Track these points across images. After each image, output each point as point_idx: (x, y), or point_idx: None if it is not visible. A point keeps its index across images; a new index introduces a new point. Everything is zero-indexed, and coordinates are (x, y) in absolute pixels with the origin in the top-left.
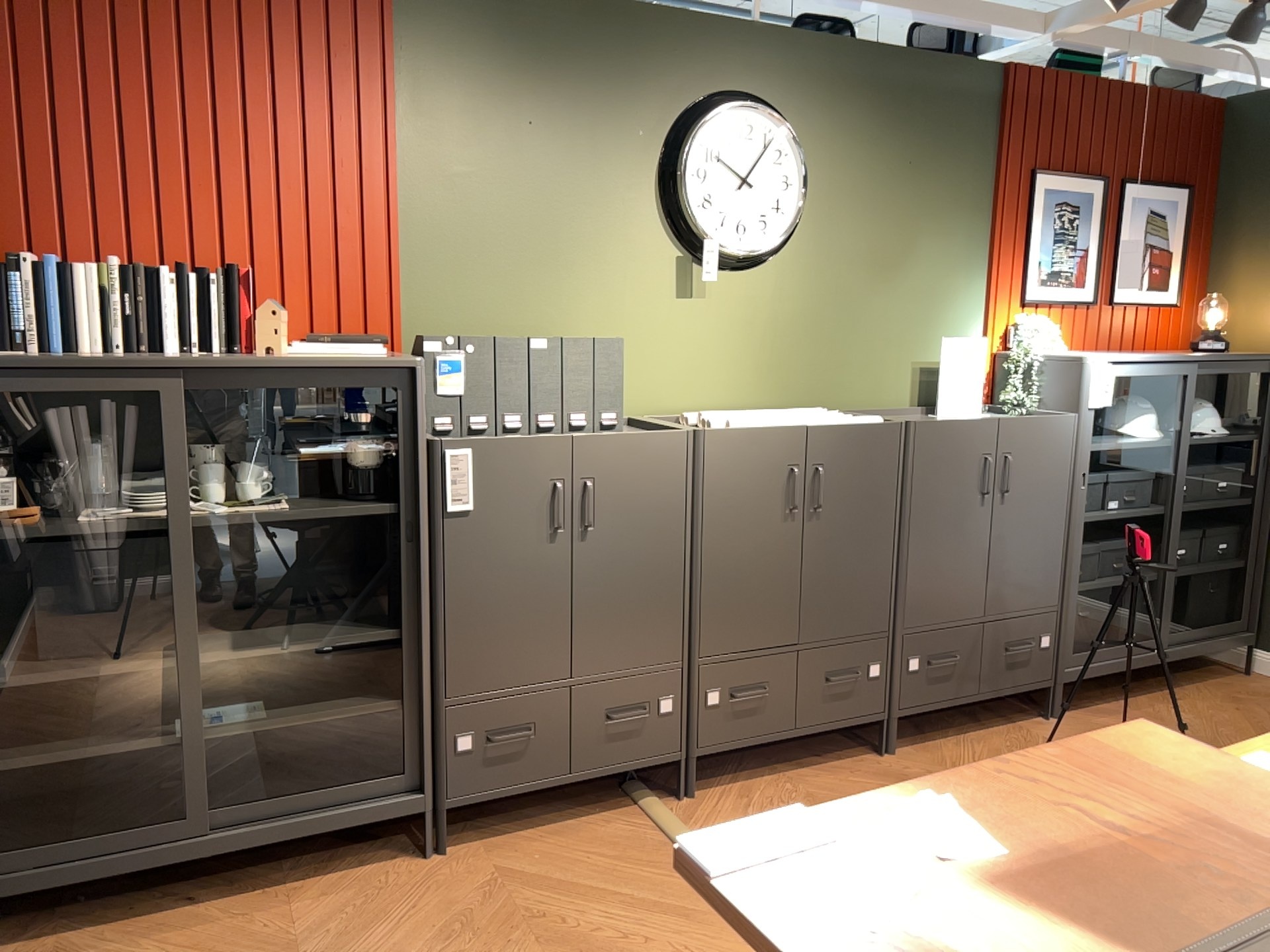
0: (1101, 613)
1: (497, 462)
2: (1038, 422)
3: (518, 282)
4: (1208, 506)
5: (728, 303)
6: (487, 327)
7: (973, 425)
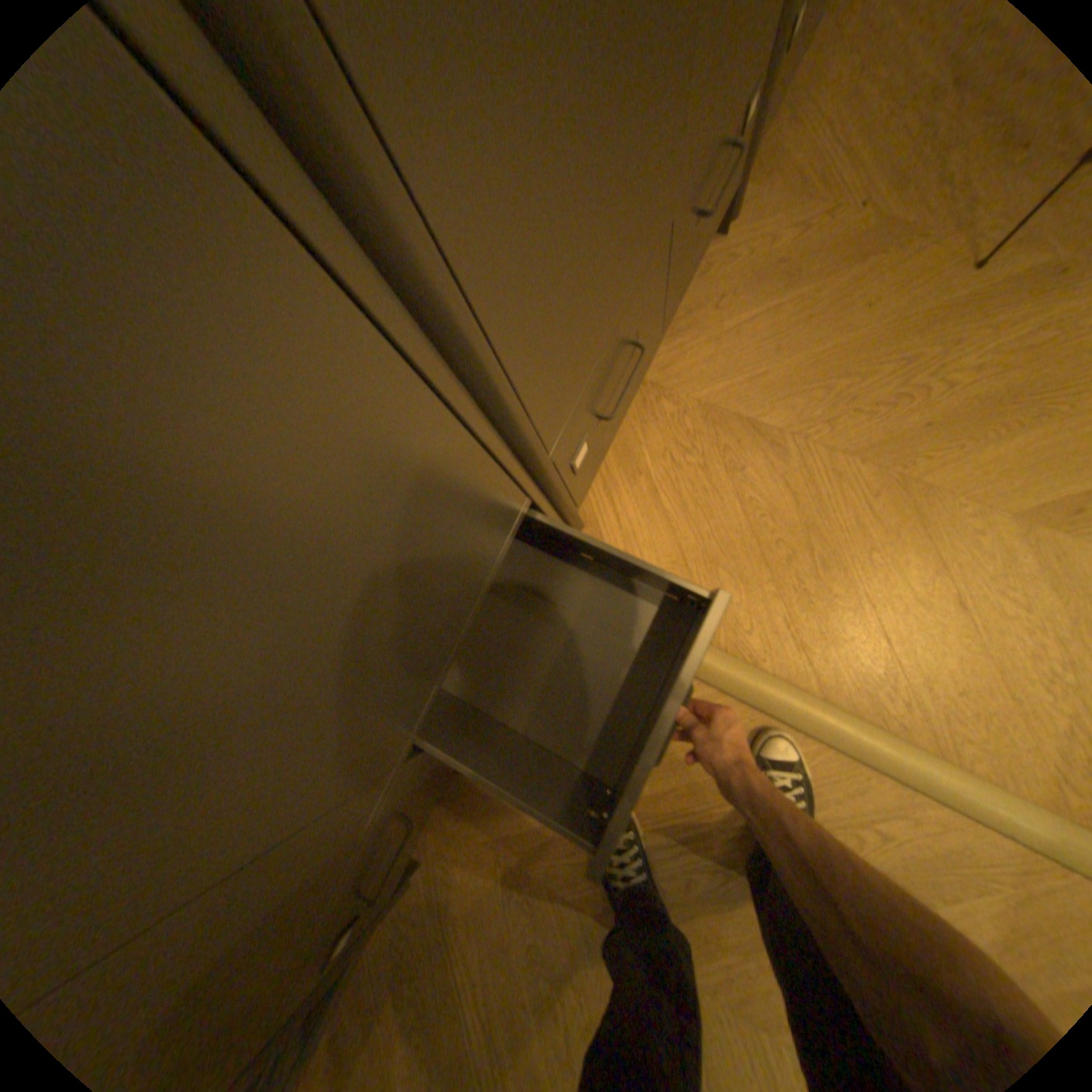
0: None
1: None
2: None
3: None
4: None
5: None
6: None
7: None
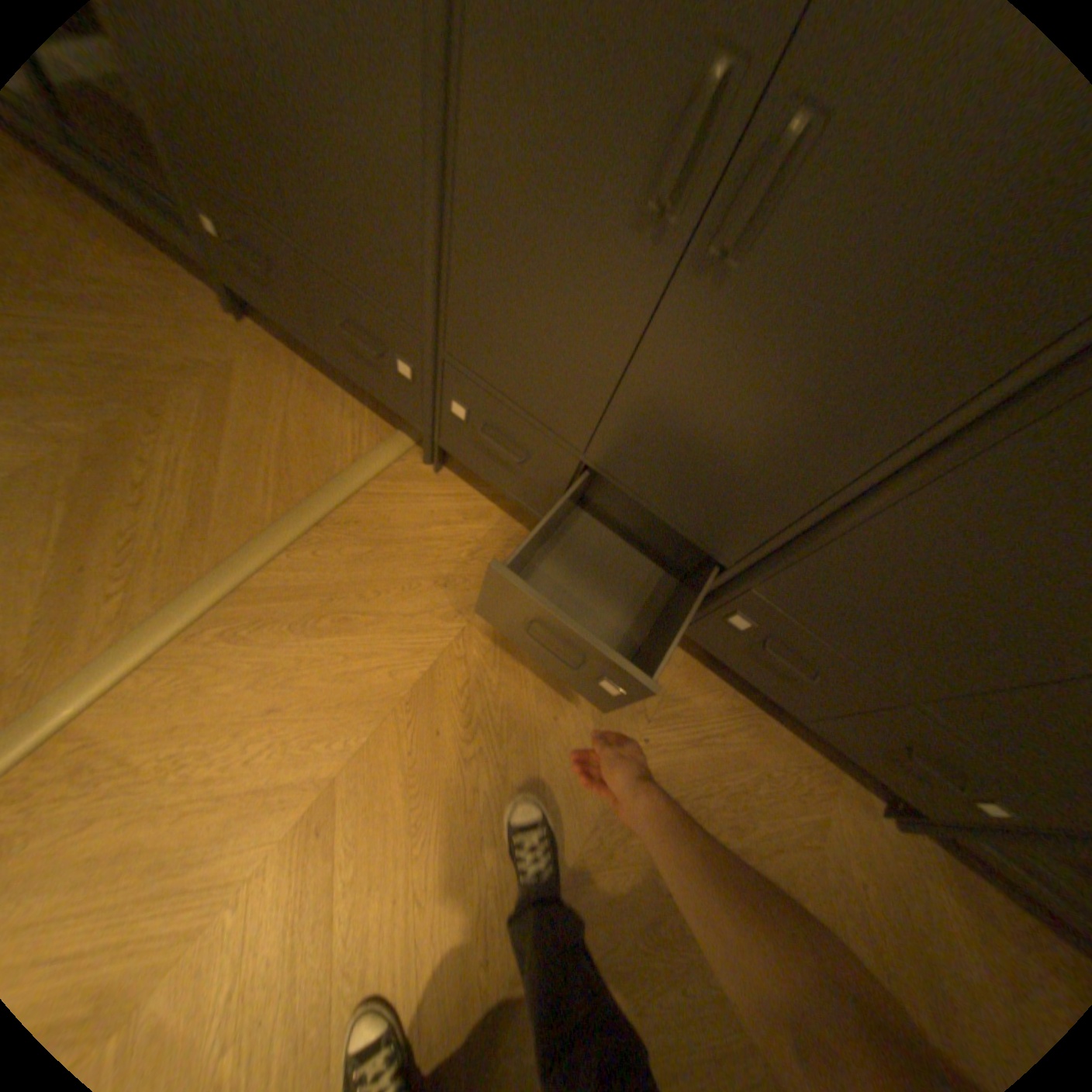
0: None
1: None
2: None
3: None
4: None
5: None
6: None
7: None
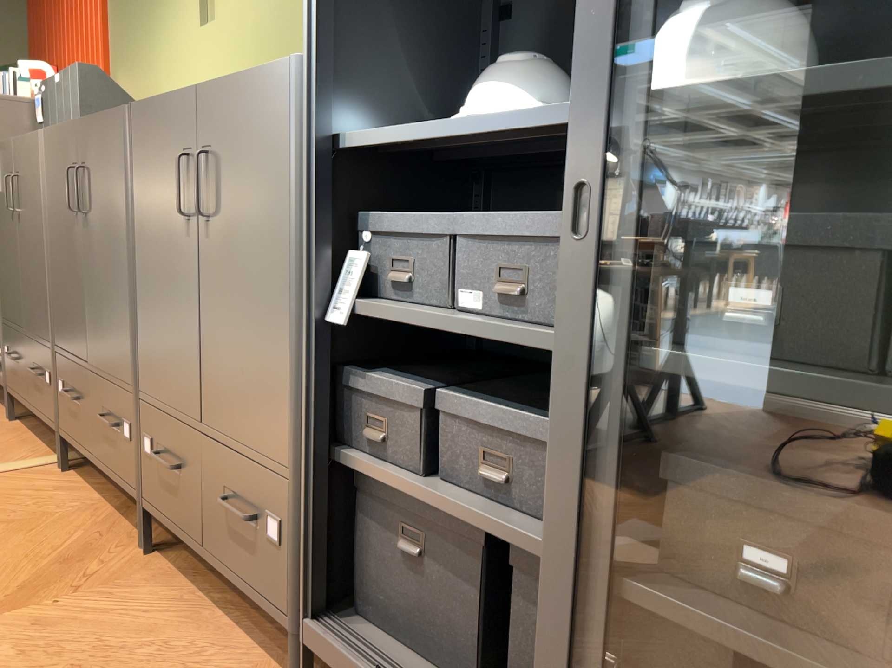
0: (458, 582)
1: (0, 160)
2: (237, 83)
3: (140, 46)
4: (891, 401)
5: (226, 22)
6: (133, 85)
7: (171, 101)
